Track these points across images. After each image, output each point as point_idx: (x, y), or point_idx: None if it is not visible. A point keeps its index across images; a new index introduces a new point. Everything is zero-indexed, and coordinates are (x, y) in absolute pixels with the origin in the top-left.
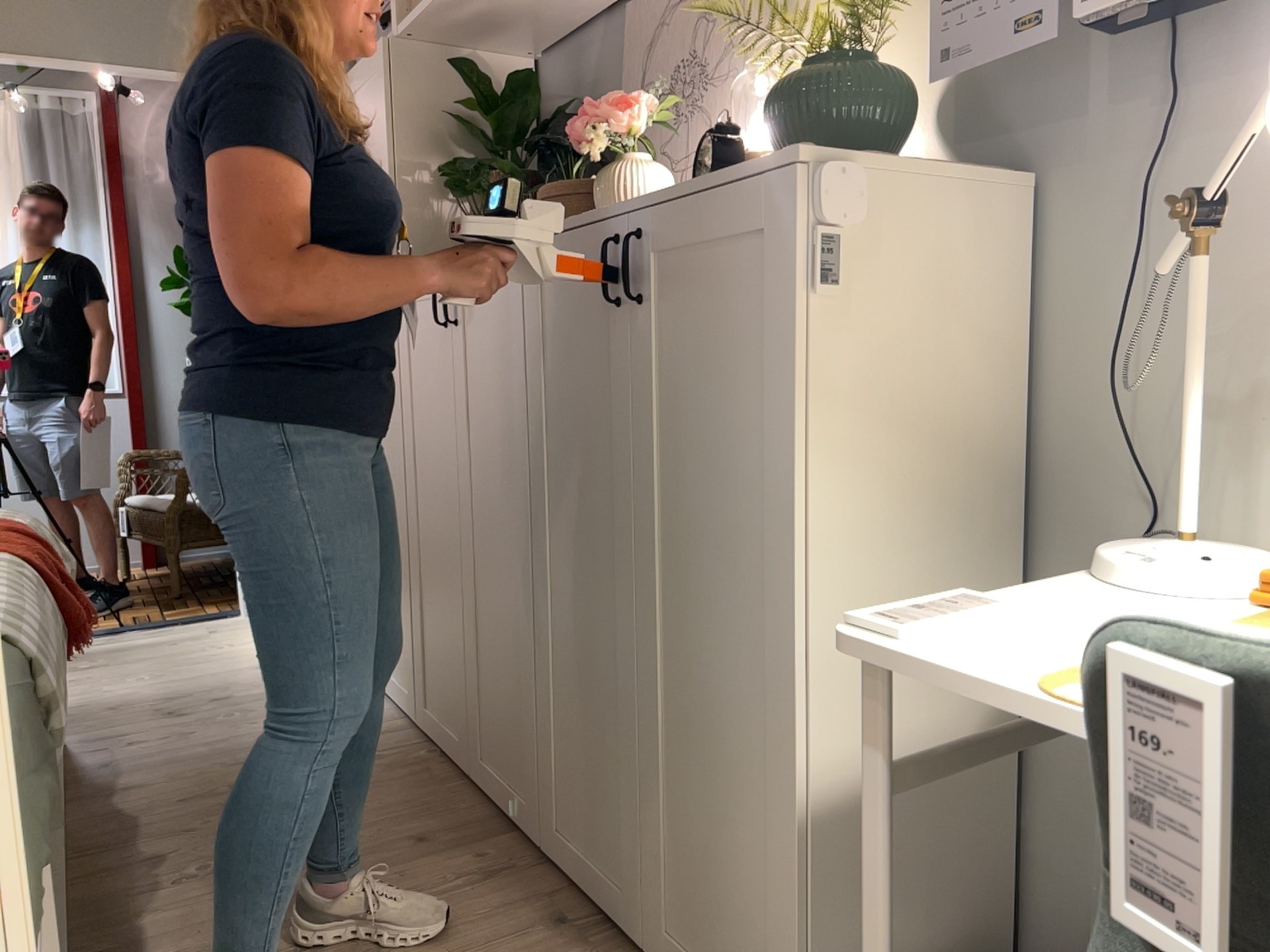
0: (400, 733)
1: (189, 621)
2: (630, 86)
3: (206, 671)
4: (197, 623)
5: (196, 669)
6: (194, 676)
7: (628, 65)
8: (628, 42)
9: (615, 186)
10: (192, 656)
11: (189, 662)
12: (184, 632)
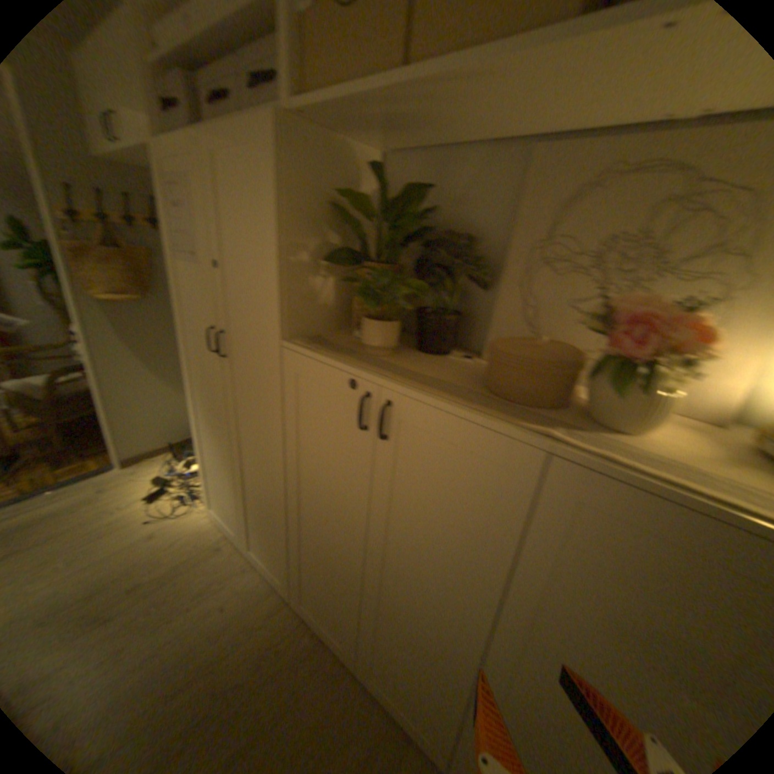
0: (278, 611)
1: (75, 482)
2: (527, 227)
3: (108, 550)
4: (83, 484)
5: (99, 548)
6: (99, 558)
7: (524, 205)
8: (530, 183)
9: (654, 403)
10: (90, 529)
11: (90, 537)
12: (75, 496)
